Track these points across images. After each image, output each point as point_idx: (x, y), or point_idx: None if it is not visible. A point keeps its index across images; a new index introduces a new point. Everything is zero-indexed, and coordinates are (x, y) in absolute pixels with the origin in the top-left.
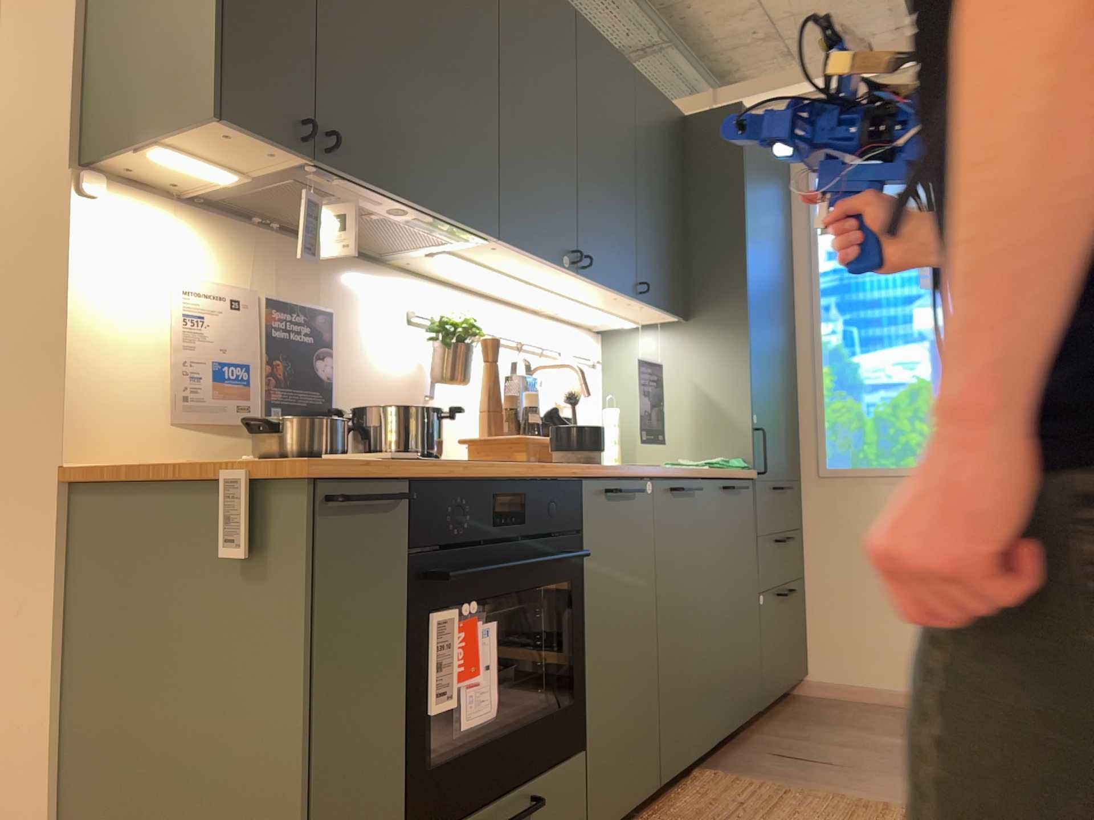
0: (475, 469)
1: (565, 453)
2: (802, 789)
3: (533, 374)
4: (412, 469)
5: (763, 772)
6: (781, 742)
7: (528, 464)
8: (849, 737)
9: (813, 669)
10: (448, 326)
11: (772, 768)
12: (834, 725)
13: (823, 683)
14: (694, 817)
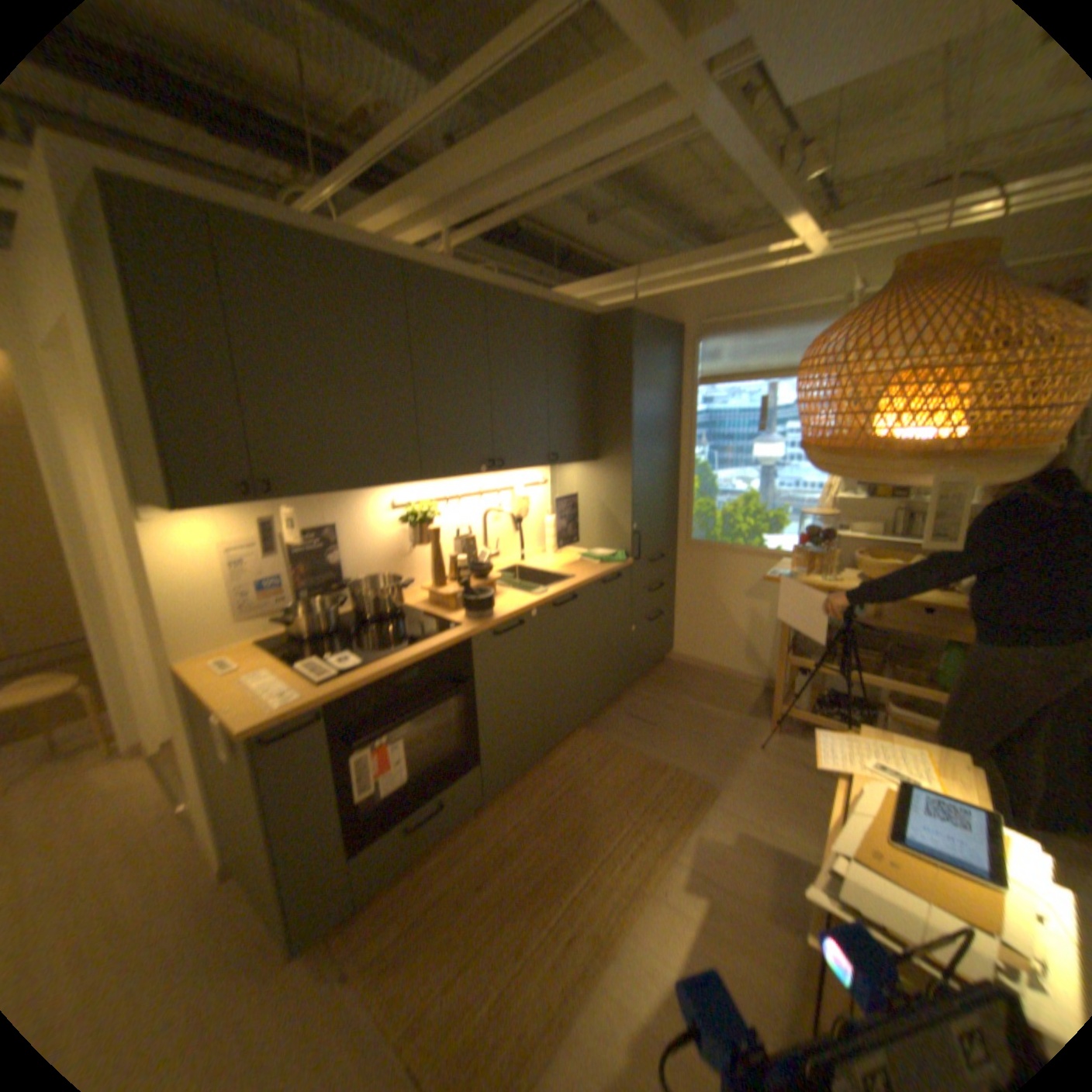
0: (378, 671)
1: (465, 615)
2: (628, 748)
3: (485, 516)
4: (319, 704)
5: (614, 732)
6: (635, 705)
7: (426, 645)
8: (675, 703)
9: (674, 648)
10: (409, 521)
11: (620, 728)
12: (672, 691)
13: (679, 656)
14: (559, 771)
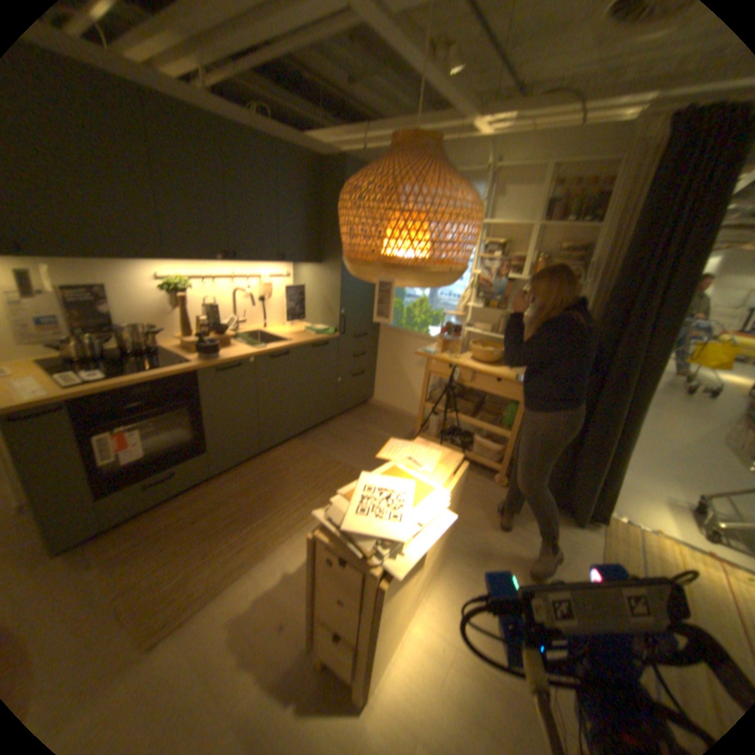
0: (118, 381)
1: (197, 353)
2: (322, 449)
3: (235, 290)
4: (64, 396)
5: (317, 439)
6: (338, 425)
7: (160, 368)
8: (363, 426)
9: (374, 393)
10: (165, 285)
11: (322, 438)
12: (364, 419)
13: (377, 399)
14: (272, 459)
